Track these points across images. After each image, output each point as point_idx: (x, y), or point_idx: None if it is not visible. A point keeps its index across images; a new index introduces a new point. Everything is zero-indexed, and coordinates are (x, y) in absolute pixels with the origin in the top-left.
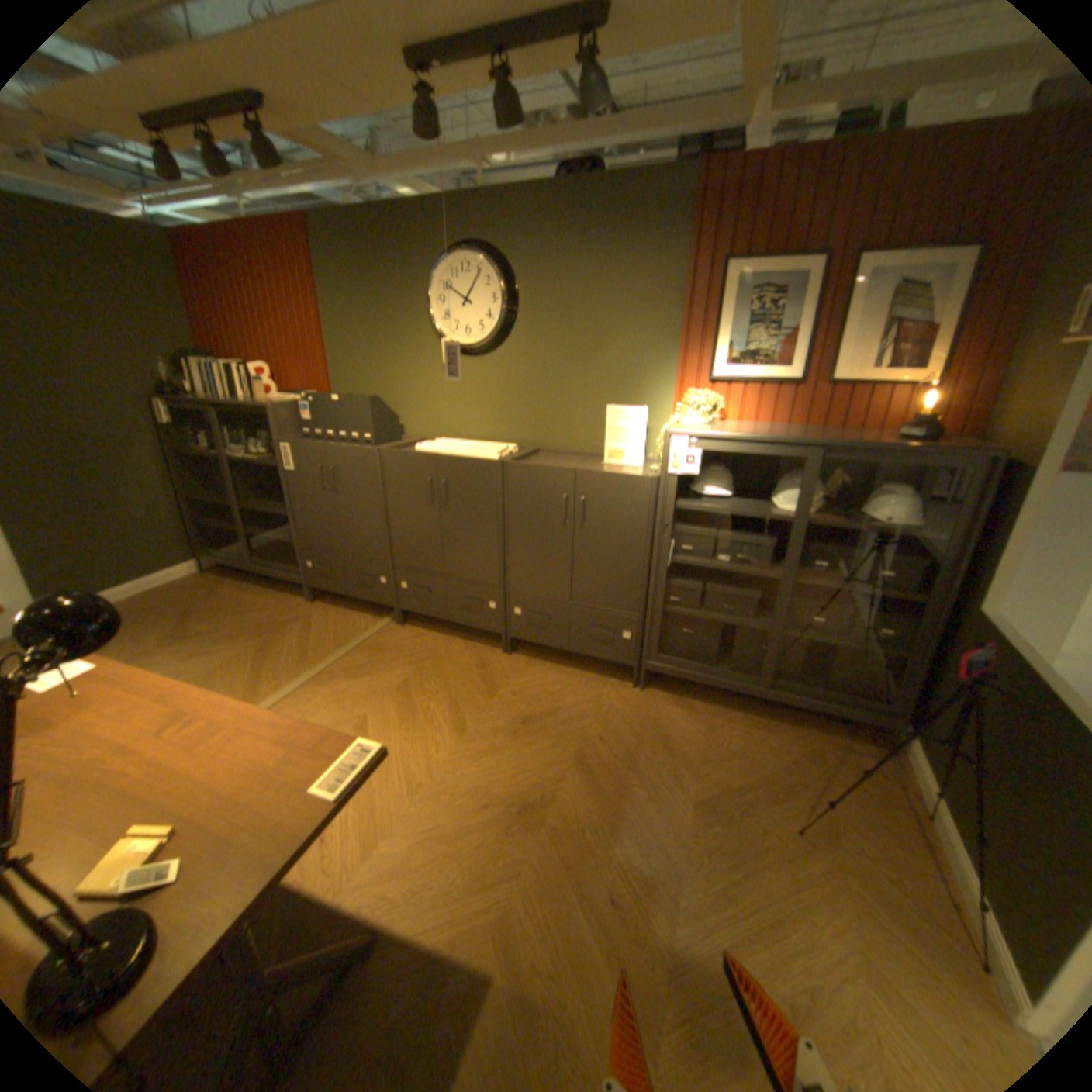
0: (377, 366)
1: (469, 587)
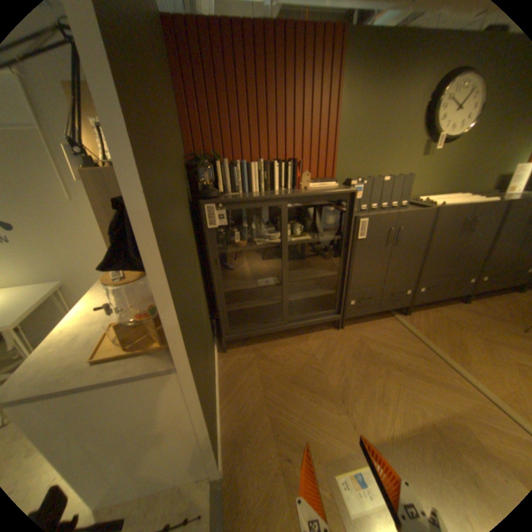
0: (377, 154)
1: (464, 276)
